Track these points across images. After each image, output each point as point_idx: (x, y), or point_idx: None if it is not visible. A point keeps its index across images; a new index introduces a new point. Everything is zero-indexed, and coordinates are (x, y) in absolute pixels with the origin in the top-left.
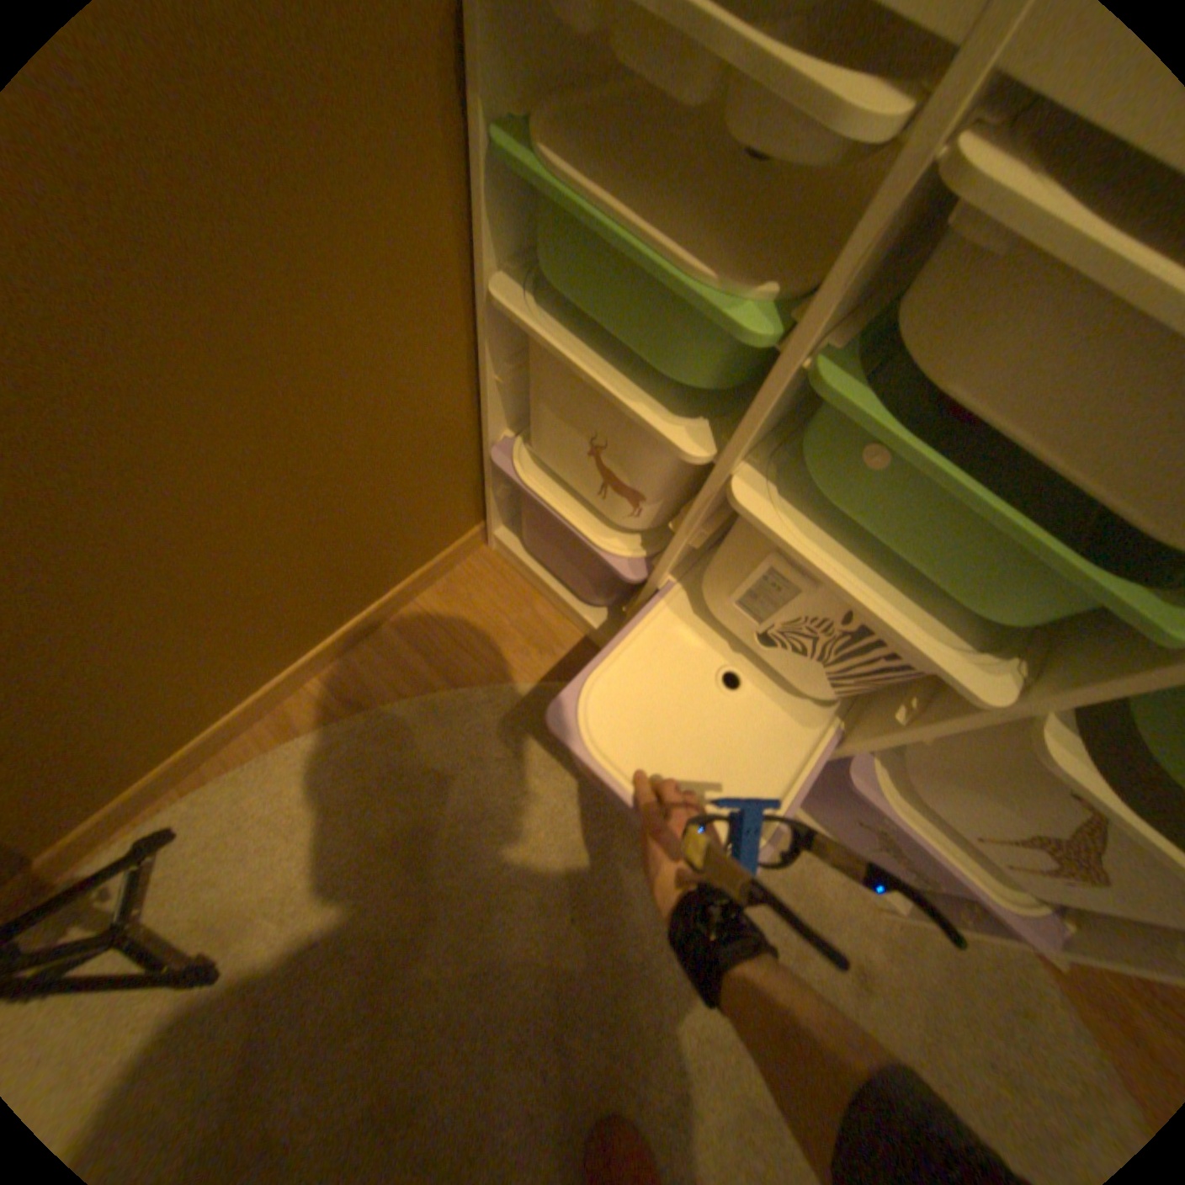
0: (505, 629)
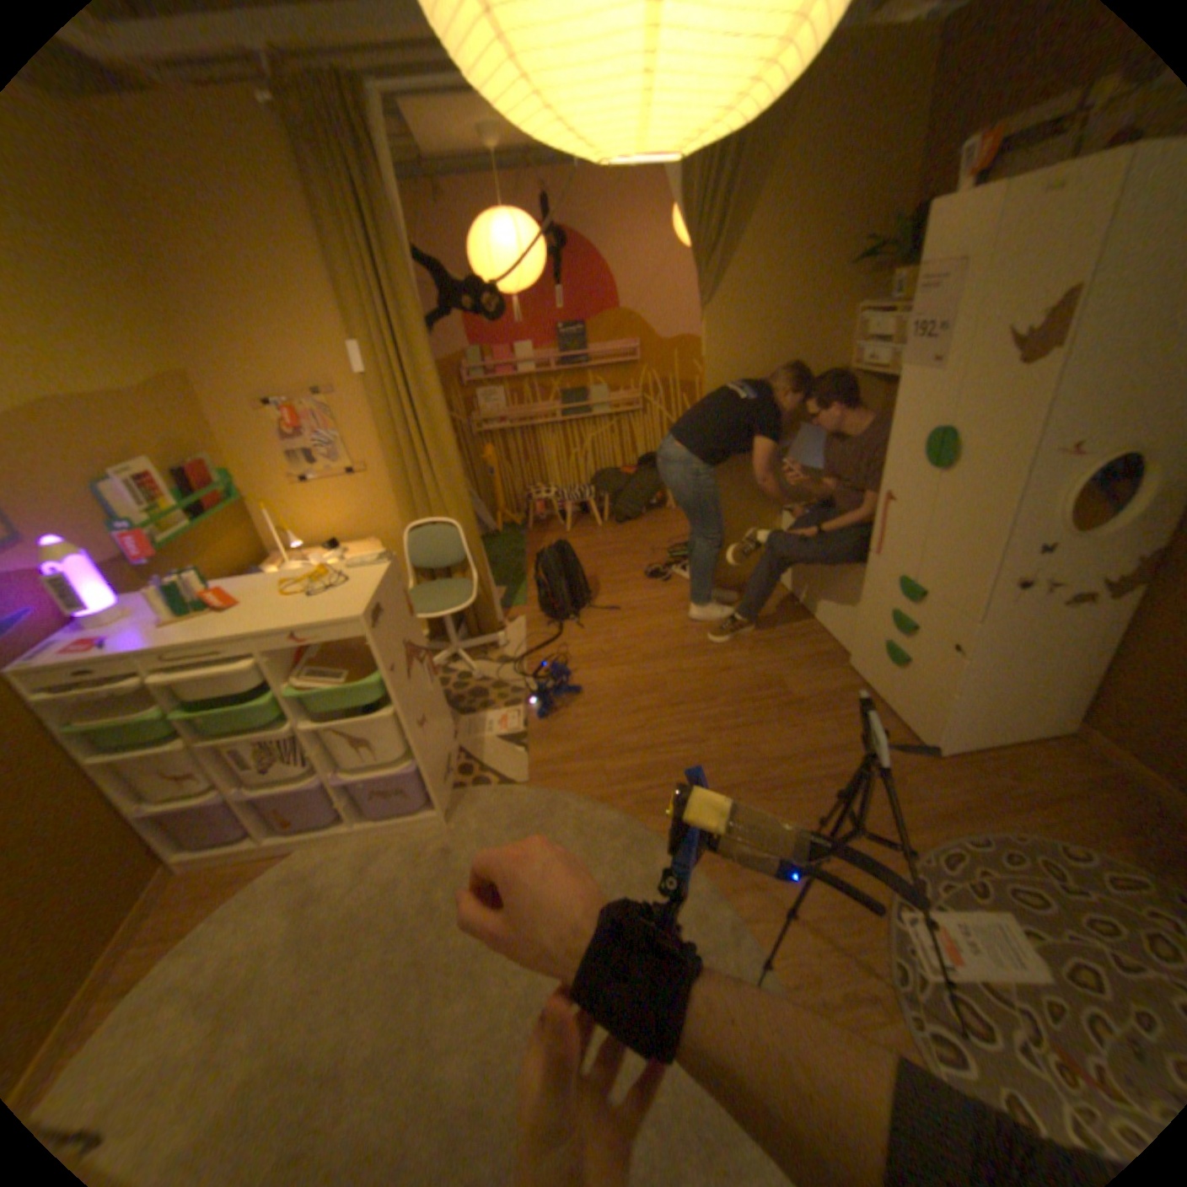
0: (201, 898)
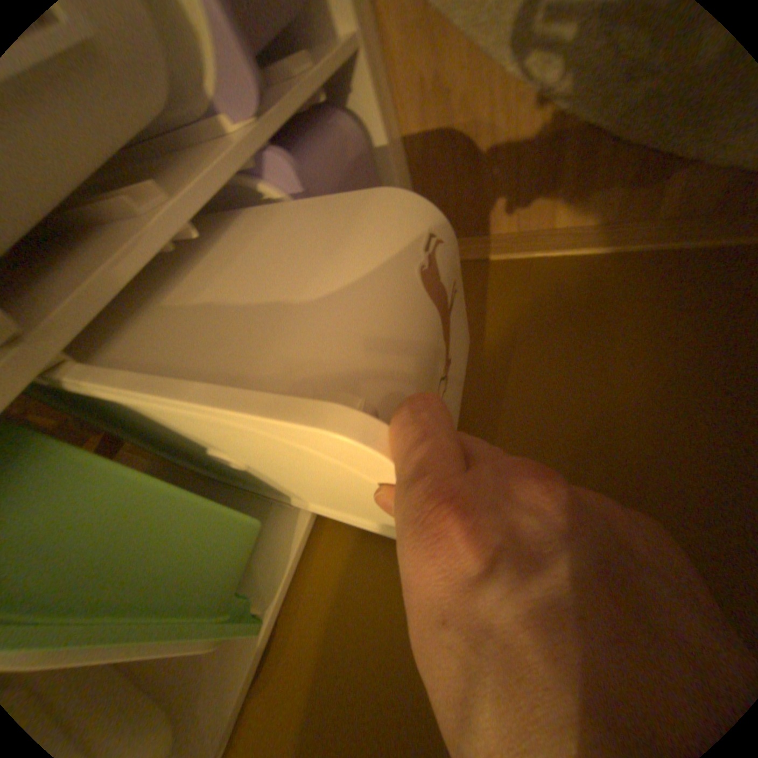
0: (475, 142)
